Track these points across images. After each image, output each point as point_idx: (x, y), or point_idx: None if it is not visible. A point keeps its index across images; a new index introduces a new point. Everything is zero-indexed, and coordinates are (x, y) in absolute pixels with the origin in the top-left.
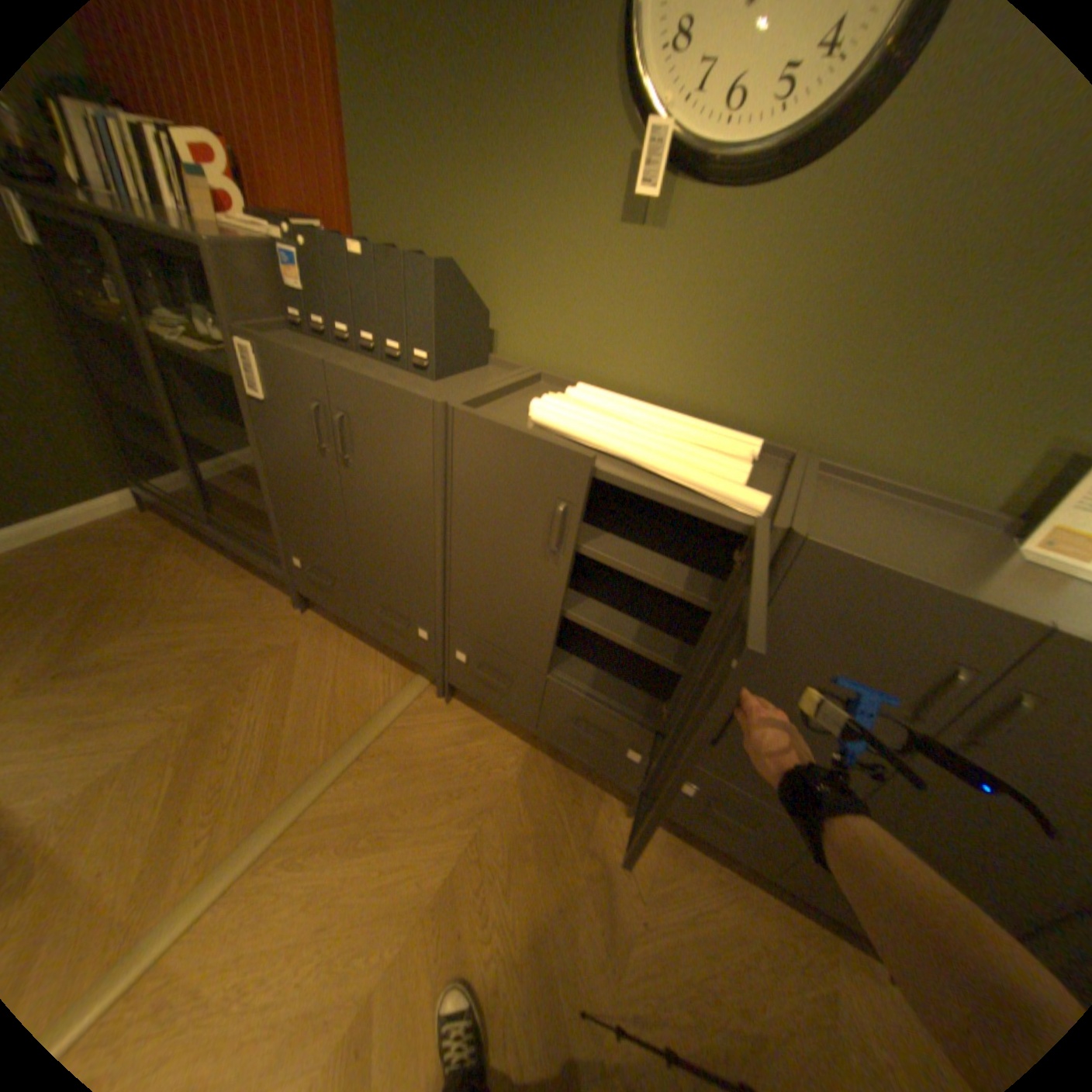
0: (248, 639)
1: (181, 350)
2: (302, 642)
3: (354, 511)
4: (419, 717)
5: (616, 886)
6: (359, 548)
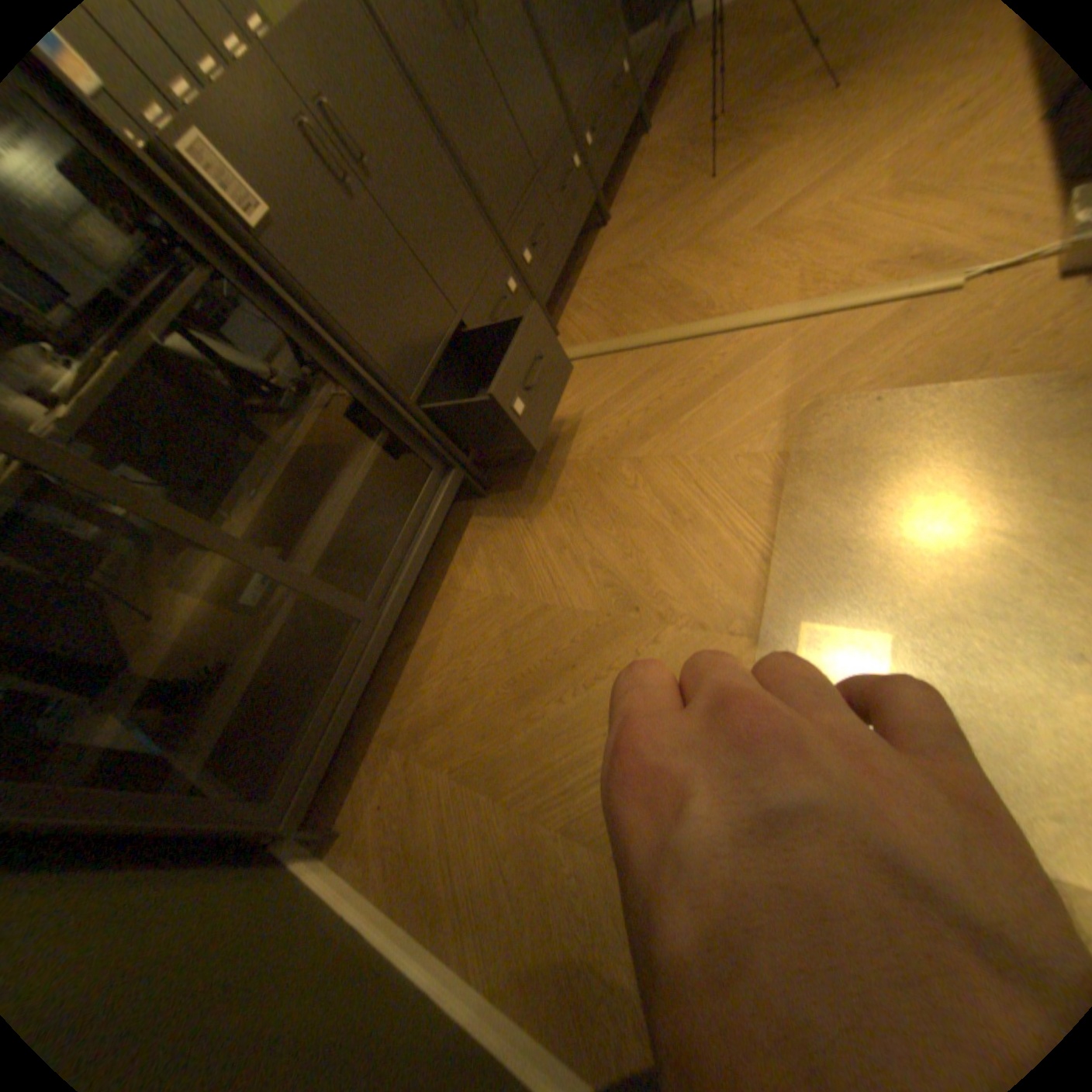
0: (536, 495)
1: (109, 384)
2: (529, 455)
3: (411, 232)
4: (577, 337)
5: (649, 203)
6: (443, 277)
